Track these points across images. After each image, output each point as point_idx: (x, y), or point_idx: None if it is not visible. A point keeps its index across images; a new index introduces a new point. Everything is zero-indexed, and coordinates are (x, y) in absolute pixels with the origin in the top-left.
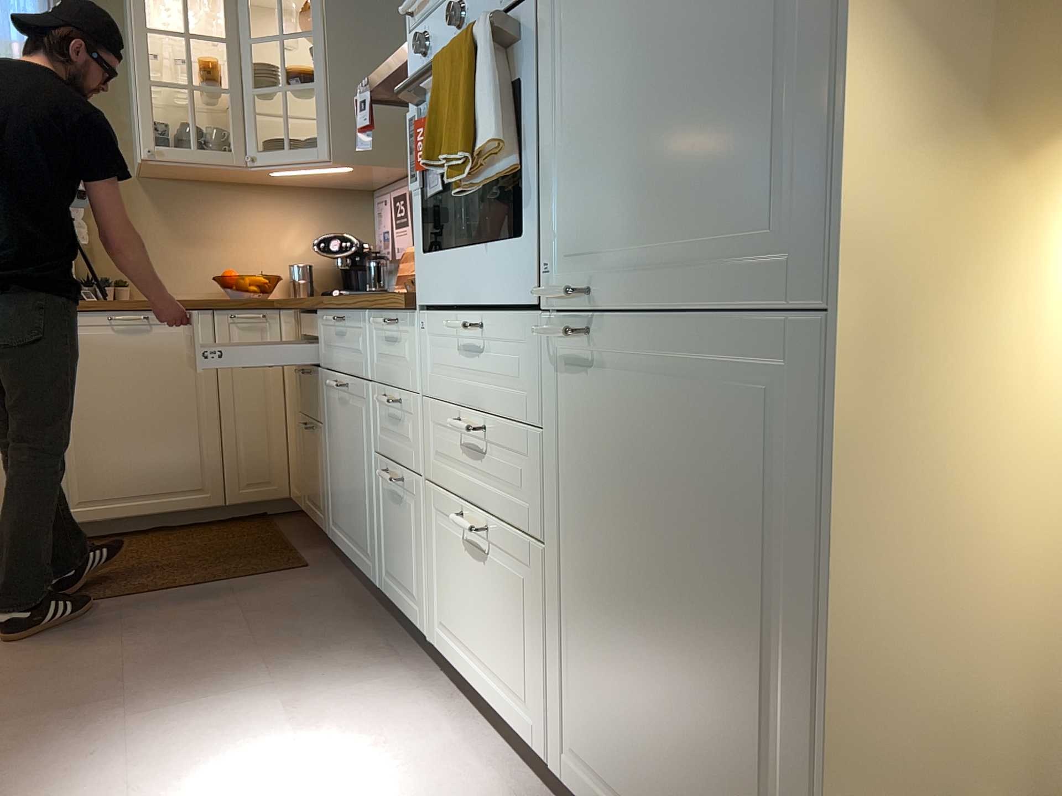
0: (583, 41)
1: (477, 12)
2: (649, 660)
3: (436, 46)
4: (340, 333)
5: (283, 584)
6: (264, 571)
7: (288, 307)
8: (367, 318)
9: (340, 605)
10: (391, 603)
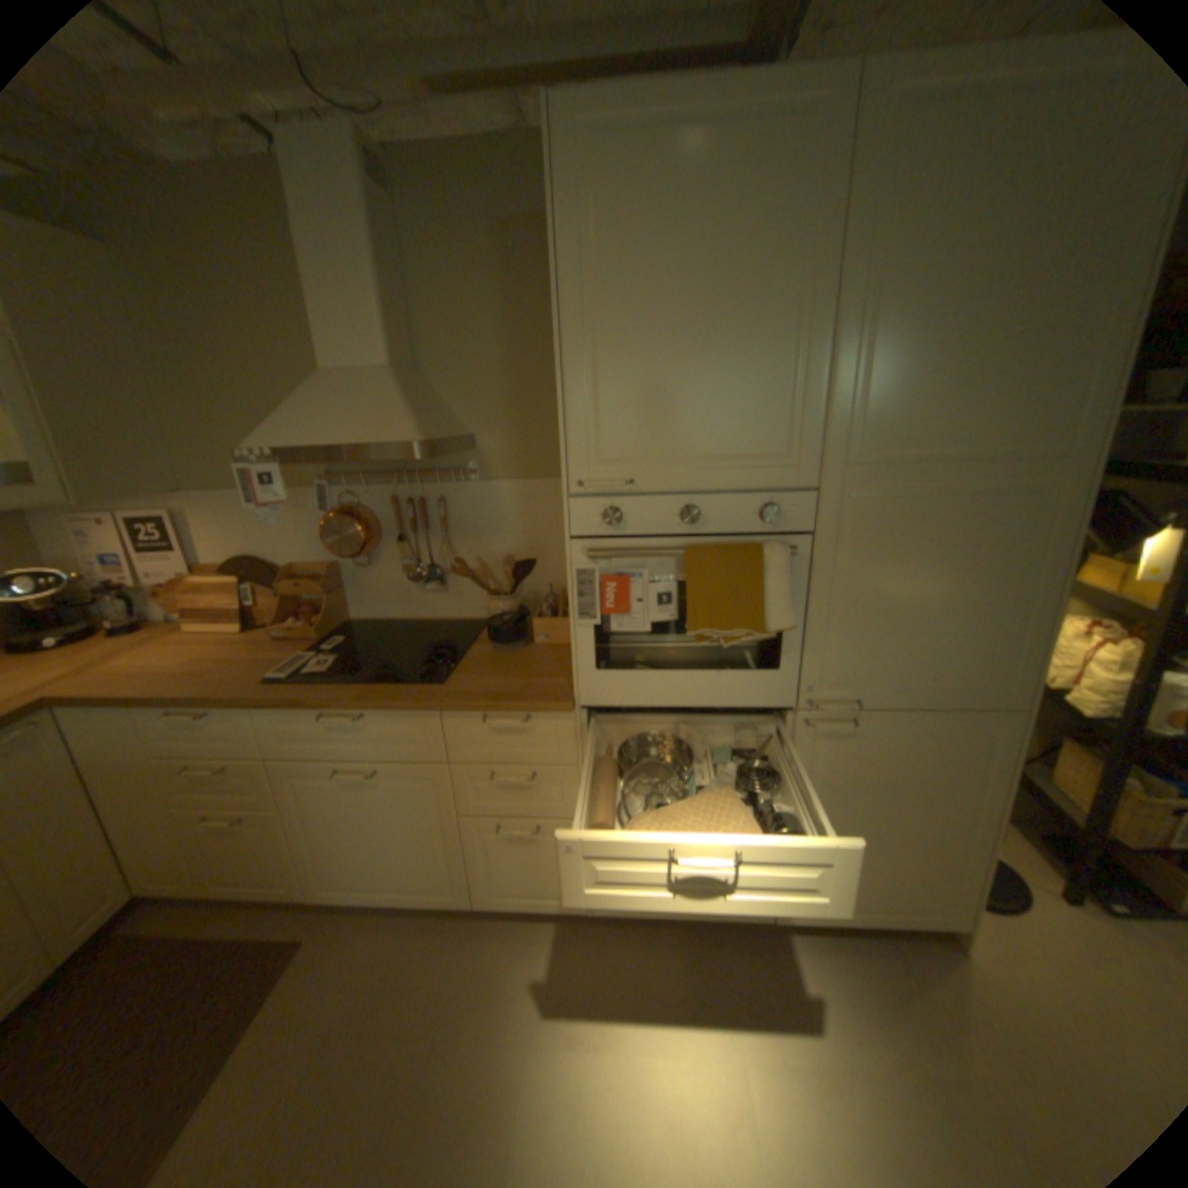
0: (861, 576)
1: (714, 520)
2: (879, 848)
3: (630, 522)
4: (344, 728)
5: (316, 978)
6: (266, 985)
7: (129, 708)
8: (440, 715)
9: (415, 946)
10: (501, 911)
